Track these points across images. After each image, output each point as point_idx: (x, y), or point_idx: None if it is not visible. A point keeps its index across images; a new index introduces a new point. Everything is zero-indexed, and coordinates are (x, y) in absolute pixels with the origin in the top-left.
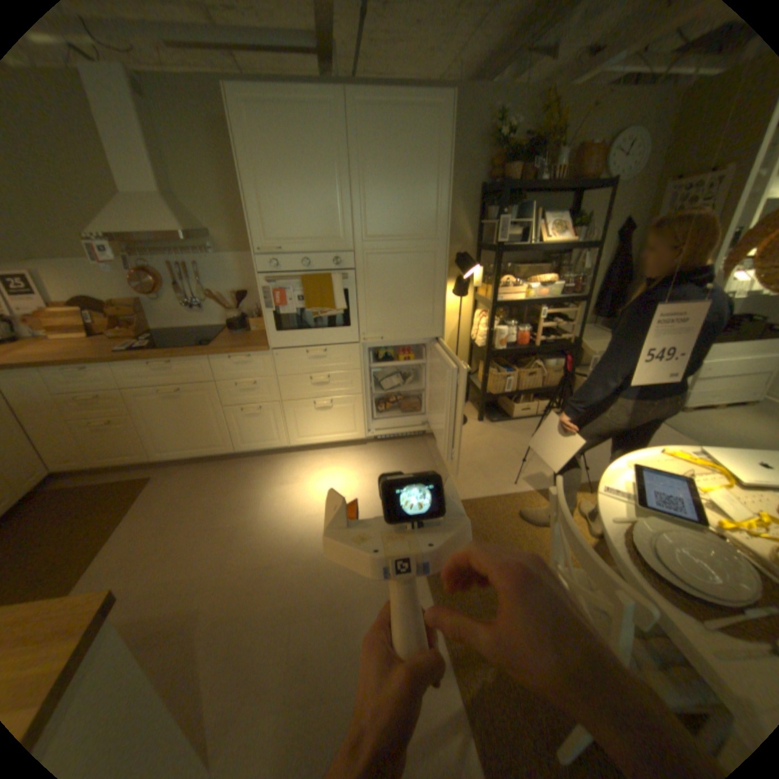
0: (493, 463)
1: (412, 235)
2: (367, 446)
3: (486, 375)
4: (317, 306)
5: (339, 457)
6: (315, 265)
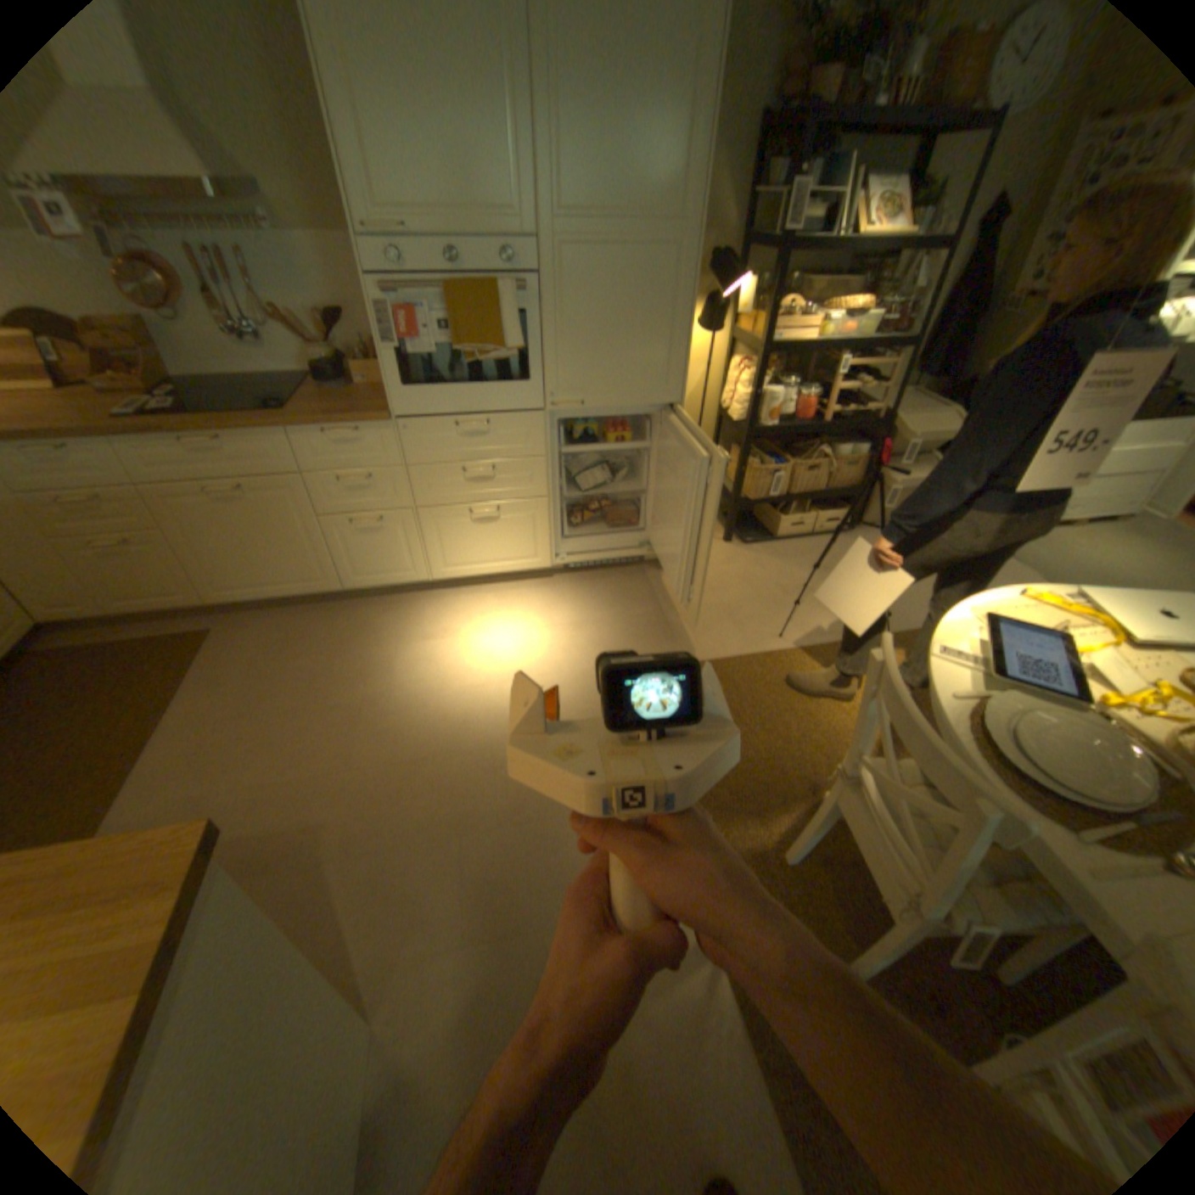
0: (747, 607)
1: (642, 210)
2: (554, 581)
3: (742, 470)
4: (473, 341)
5: (512, 598)
6: (468, 261)
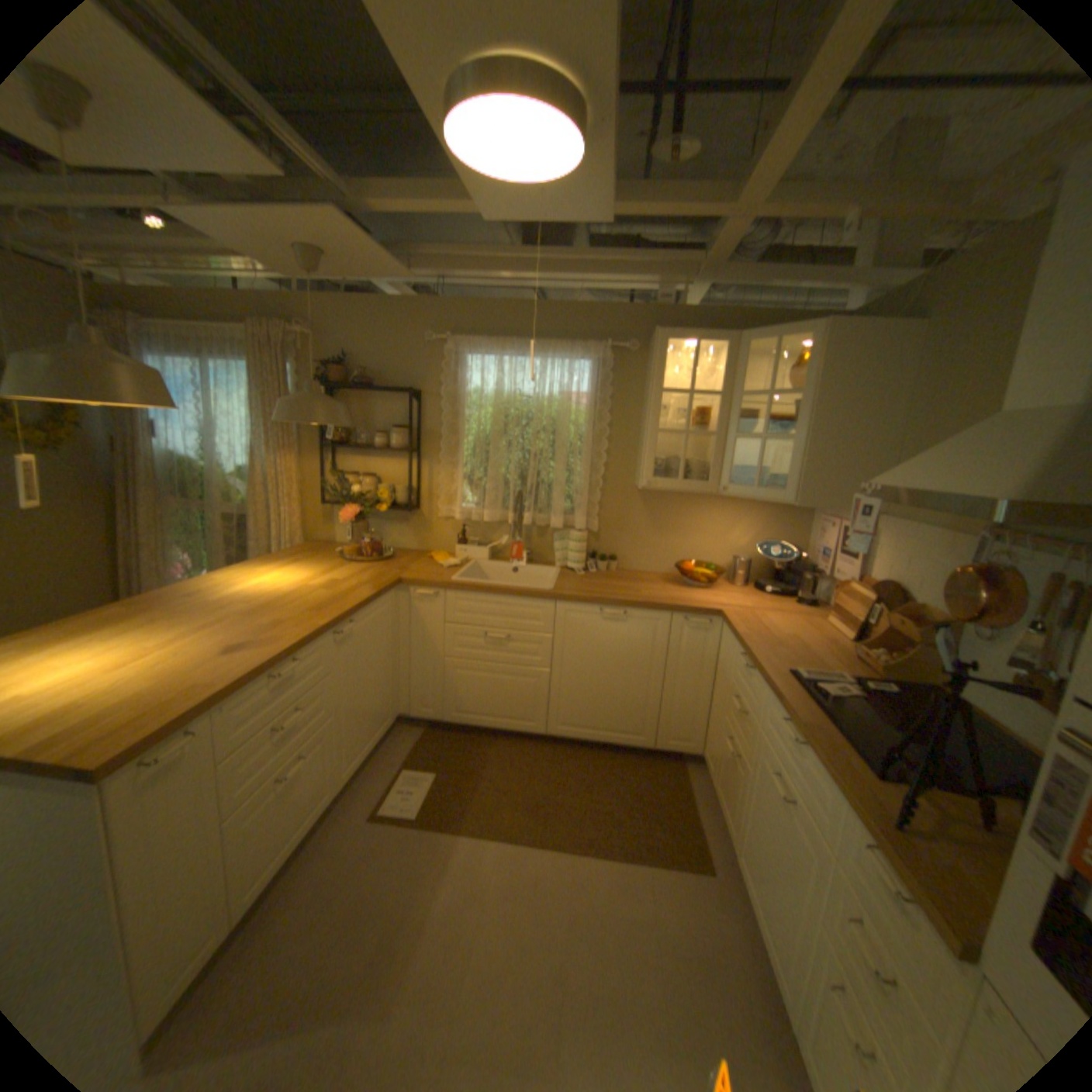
0: None
1: None
2: None
3: None
4: None
5: None
6: None
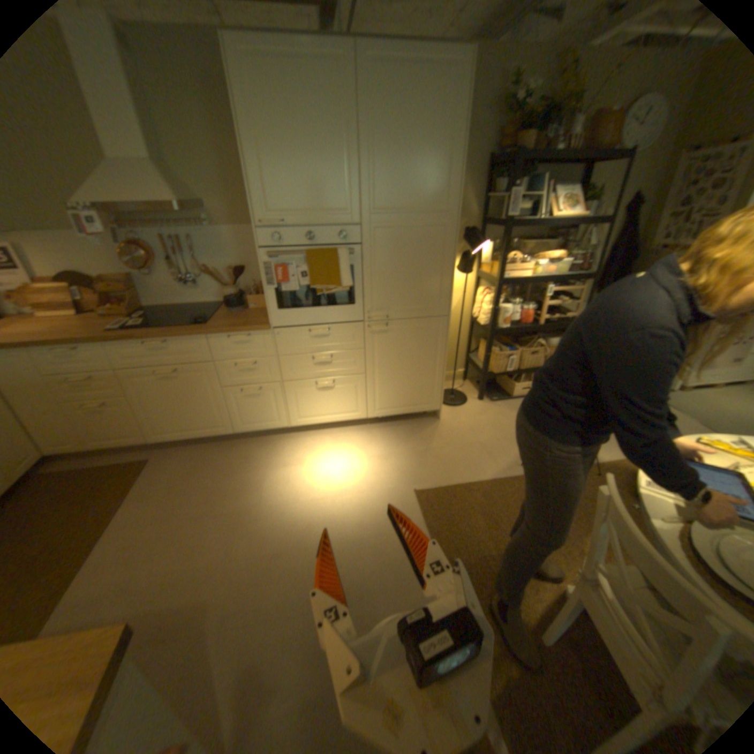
0: (498, 444)
1: (423, 207)
2: (369, 426)
3: (489, 354)
4: (322, 282)
5: (342, 437)
6: (321, 238)
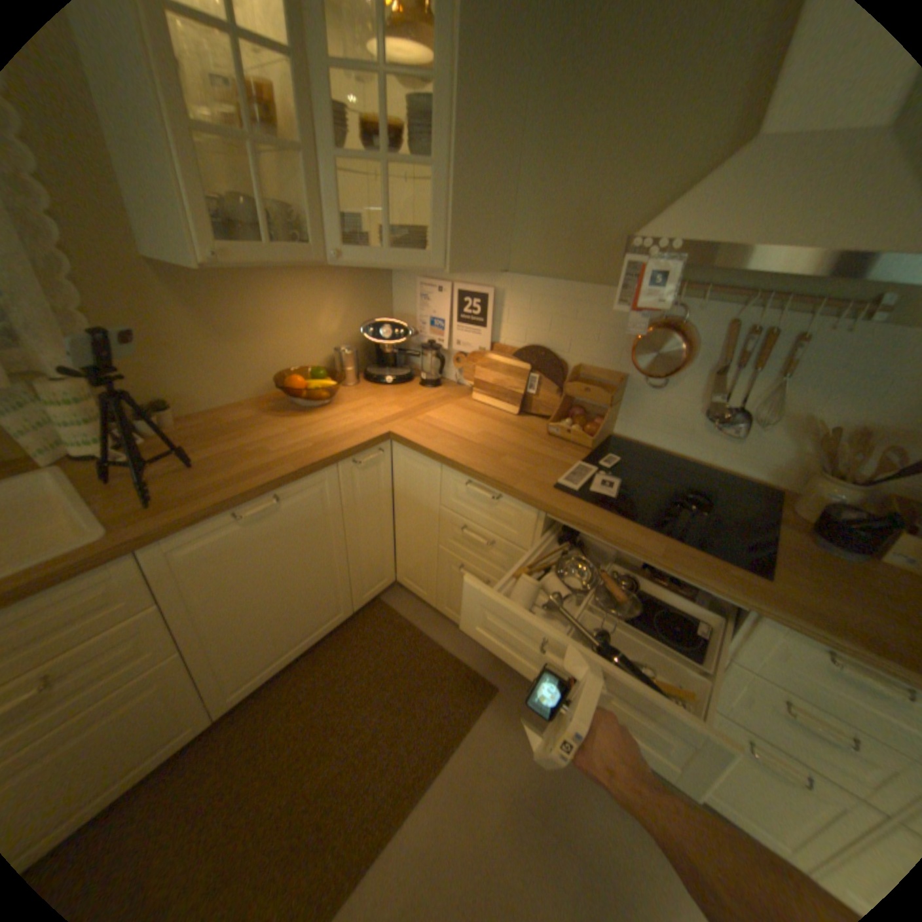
0: None
1: None
2: None
3: None
4: None
5: None
6: None
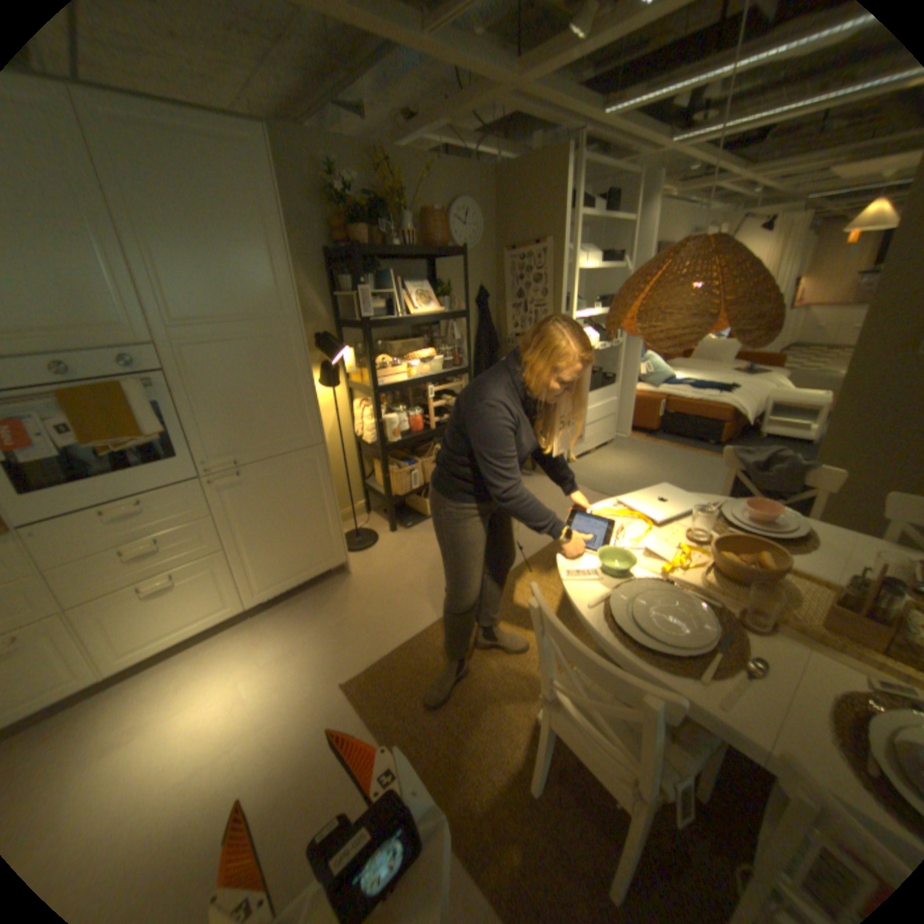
0: (425, 578)
1: (248, 314)
2: (249, 621)
3: (387, 475)
4: (102, 436)
5: (207, 657)
6: (81, 370)
